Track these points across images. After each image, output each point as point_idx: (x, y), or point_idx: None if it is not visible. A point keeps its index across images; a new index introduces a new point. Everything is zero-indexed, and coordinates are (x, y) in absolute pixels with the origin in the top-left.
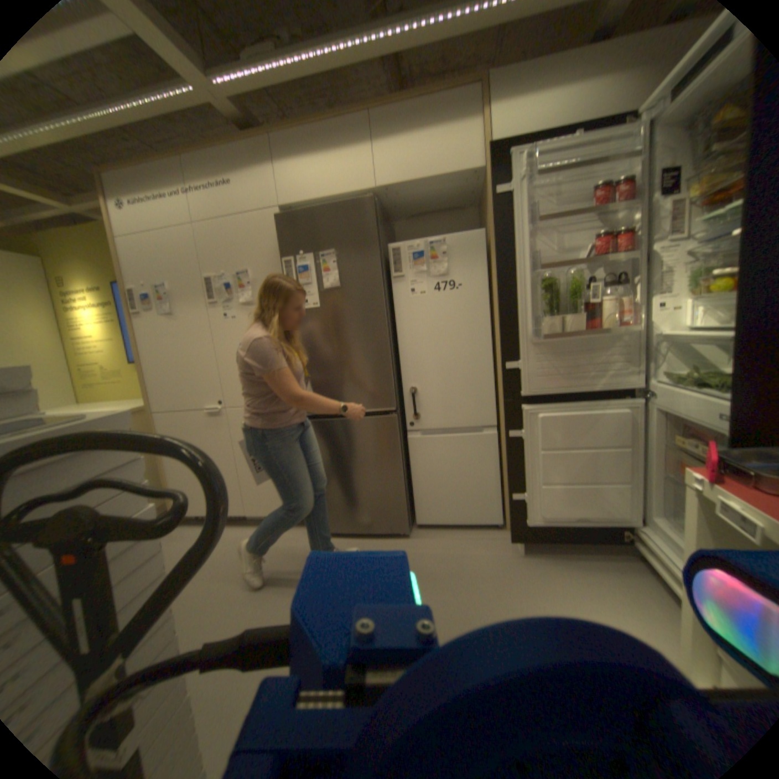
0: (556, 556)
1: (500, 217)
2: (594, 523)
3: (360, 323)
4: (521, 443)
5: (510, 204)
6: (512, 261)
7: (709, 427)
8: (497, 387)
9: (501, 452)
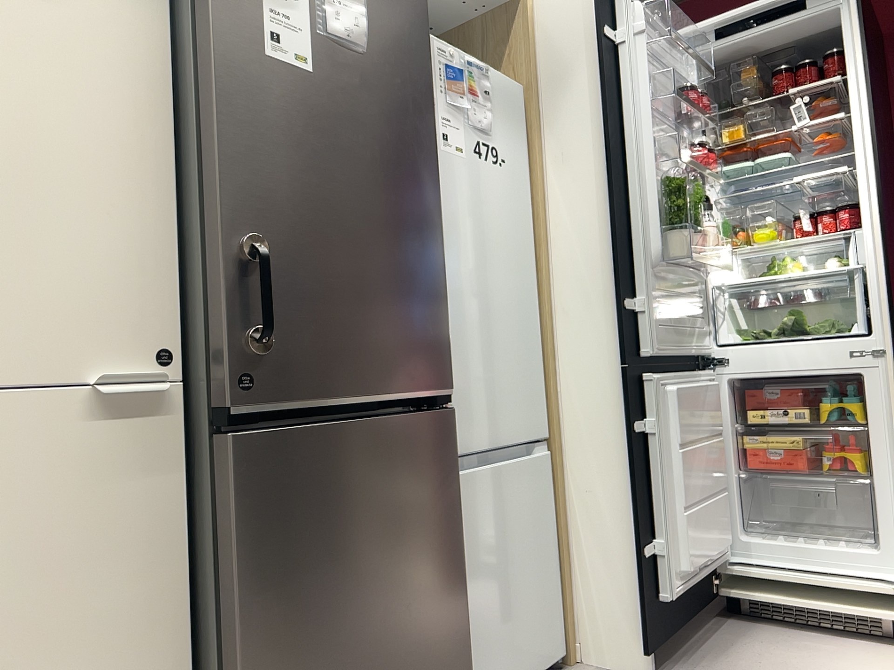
0: (677, 655)
1: (610, 71)
2: (709, 565)
3: (398, 160)
4: (646, 444)
5: (617, 59)
6: (623, 140)
7: (833, 372)
8: (543, 364)
9: (552, 494)
